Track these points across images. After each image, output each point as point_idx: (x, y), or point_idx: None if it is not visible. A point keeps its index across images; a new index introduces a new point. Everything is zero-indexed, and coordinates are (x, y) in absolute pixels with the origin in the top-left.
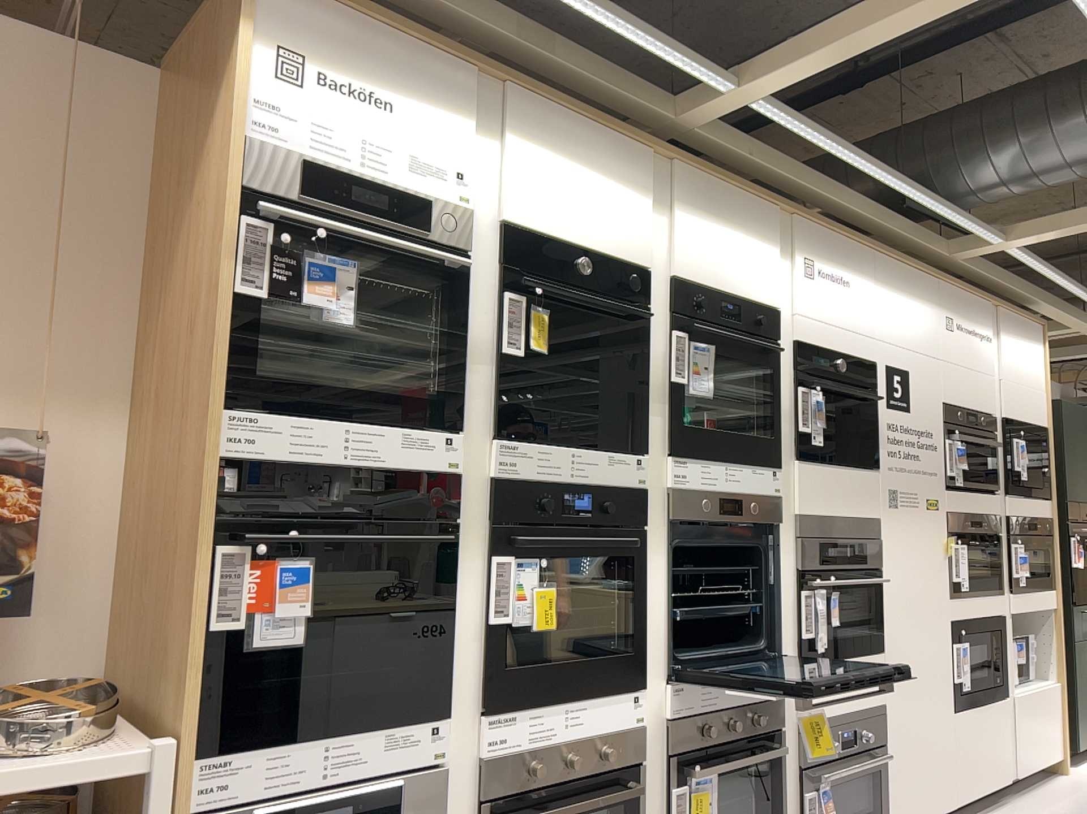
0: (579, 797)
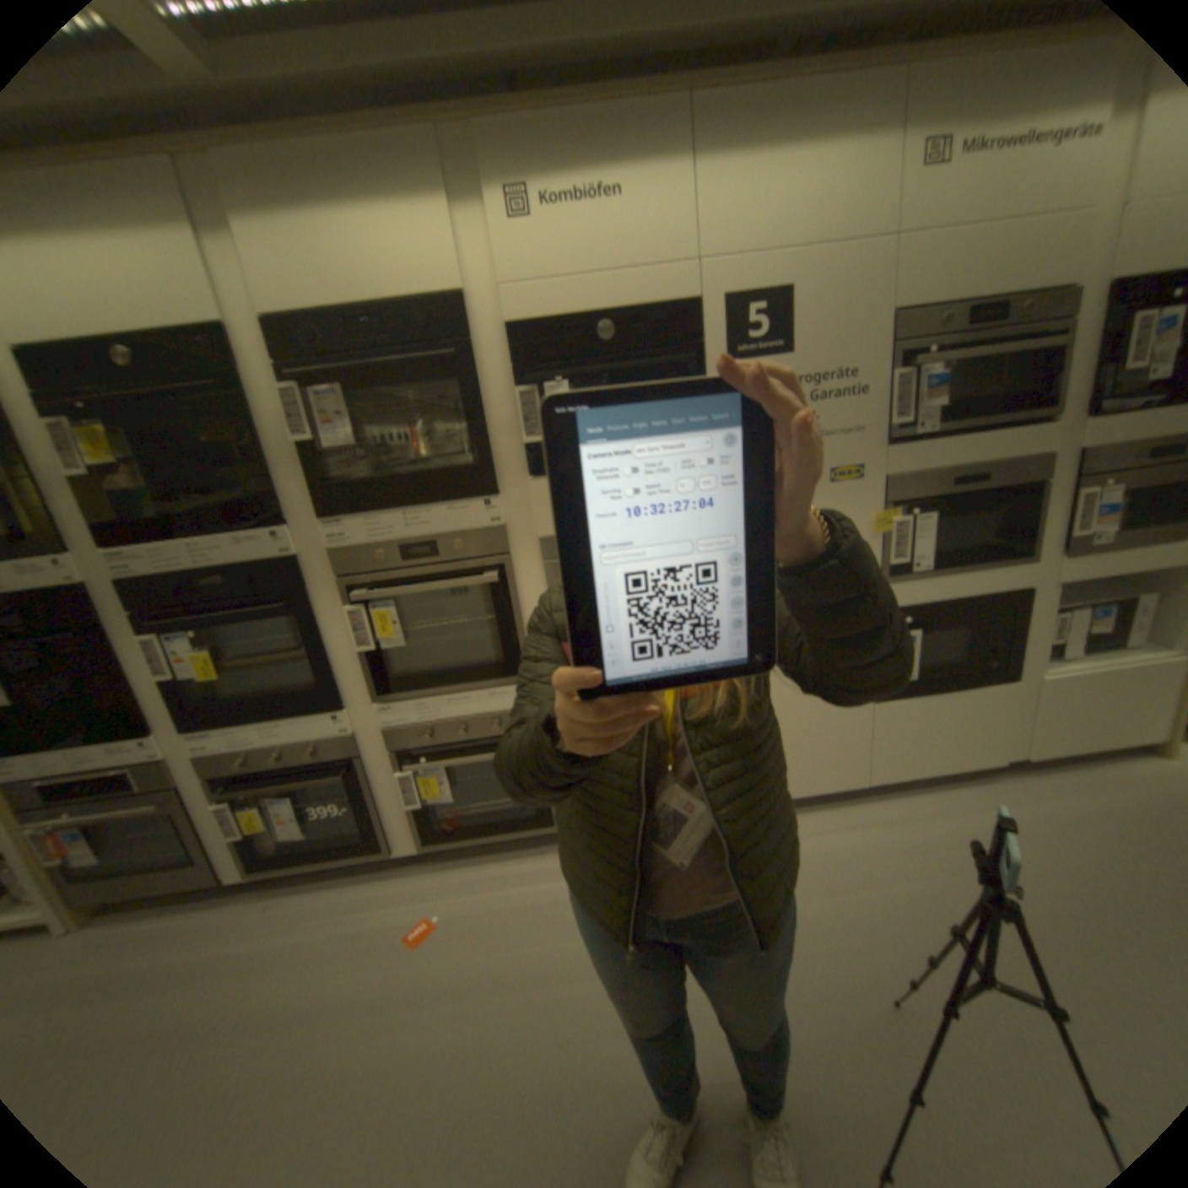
0: (275, 795)
